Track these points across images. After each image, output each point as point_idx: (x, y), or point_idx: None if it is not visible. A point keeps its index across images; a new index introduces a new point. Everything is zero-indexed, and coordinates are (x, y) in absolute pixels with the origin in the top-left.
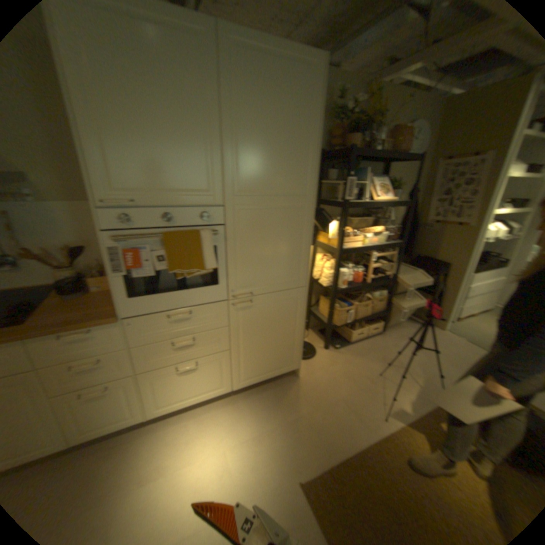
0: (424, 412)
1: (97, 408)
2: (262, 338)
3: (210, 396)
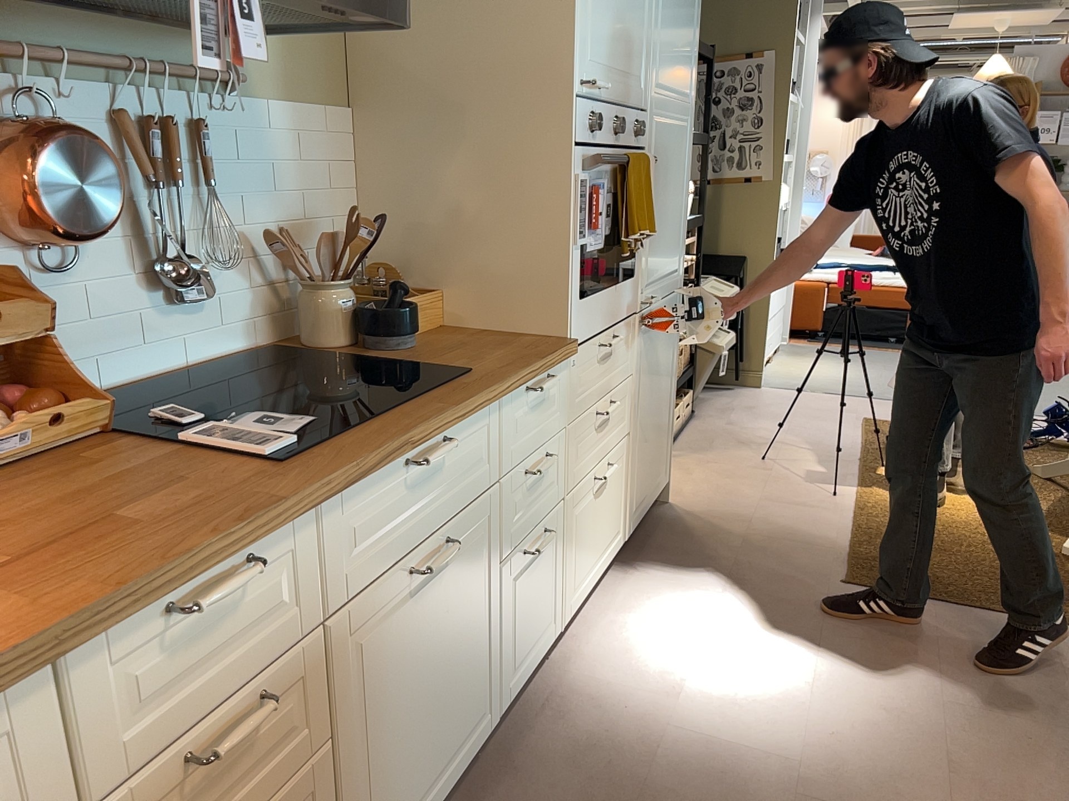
0: (853, 470)
1: (530, 595)
2: (652, 403)
3: (611, 554)
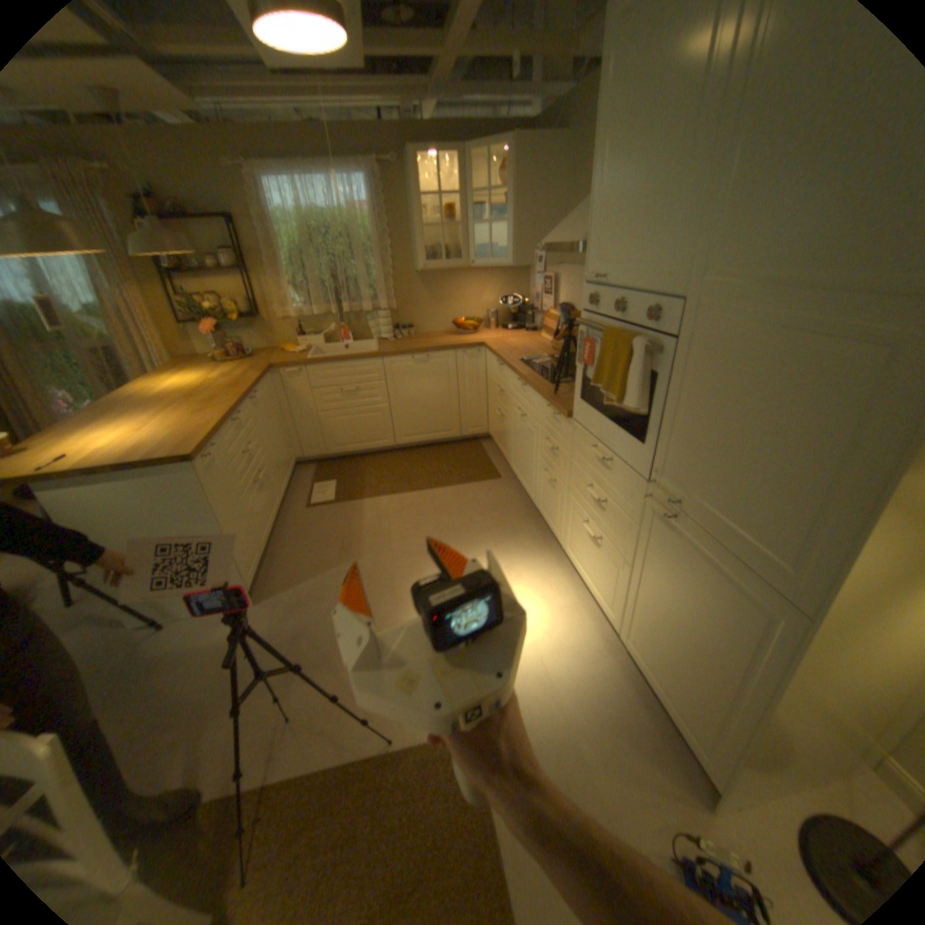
0: None
1: (548, 495)
2: (671, 614)
3: (599, 604)
